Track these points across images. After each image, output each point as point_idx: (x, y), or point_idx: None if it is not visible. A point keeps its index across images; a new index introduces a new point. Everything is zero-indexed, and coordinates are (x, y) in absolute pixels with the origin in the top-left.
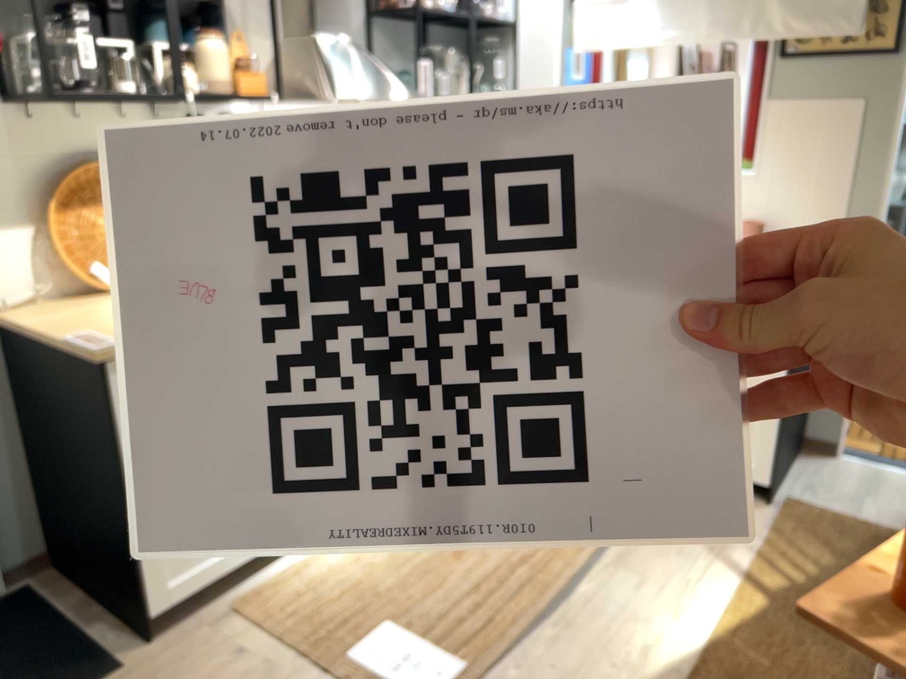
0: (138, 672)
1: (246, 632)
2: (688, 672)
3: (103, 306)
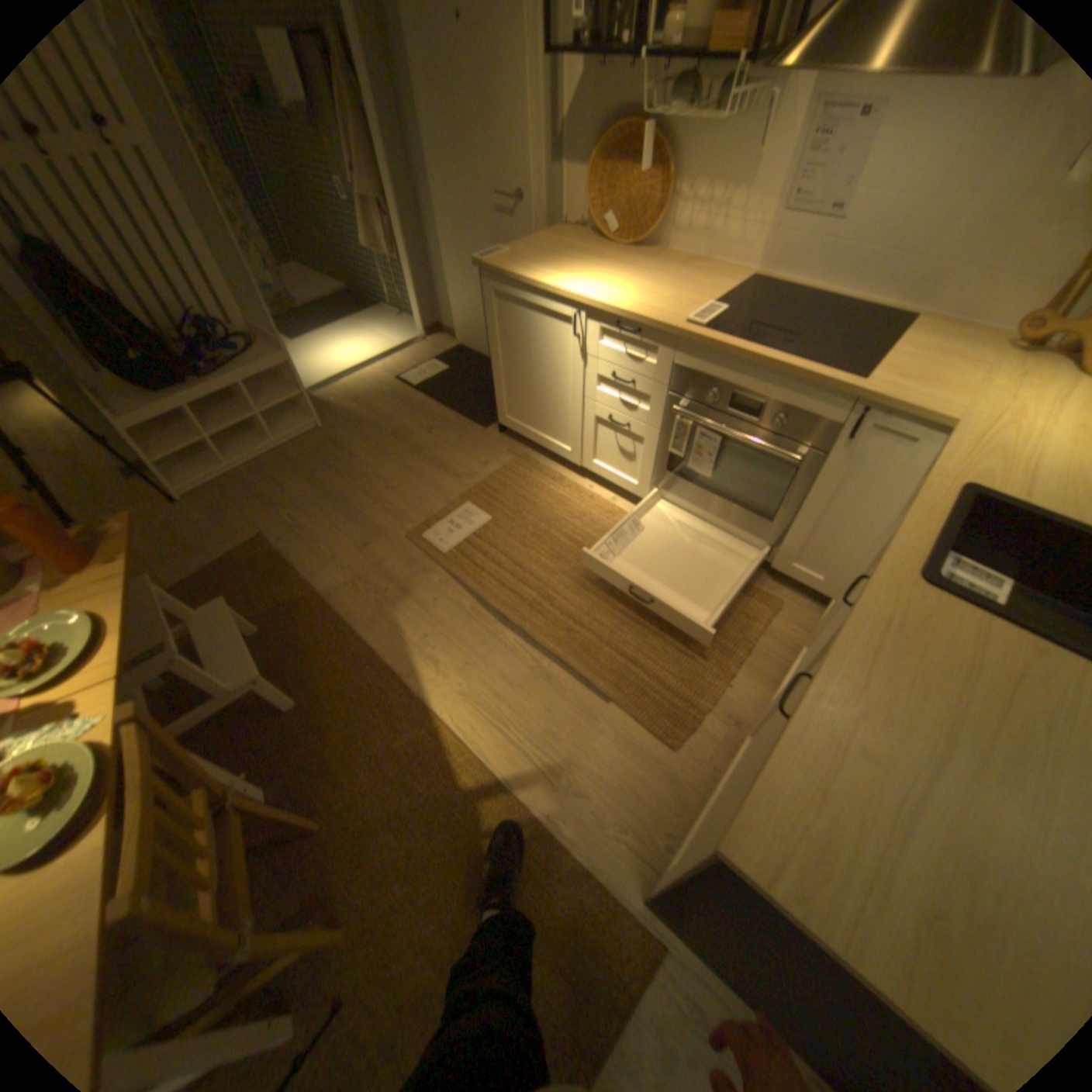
0: (481, 434)
1: (501, 464)
2: (409, 682)
3: (575, 244)
